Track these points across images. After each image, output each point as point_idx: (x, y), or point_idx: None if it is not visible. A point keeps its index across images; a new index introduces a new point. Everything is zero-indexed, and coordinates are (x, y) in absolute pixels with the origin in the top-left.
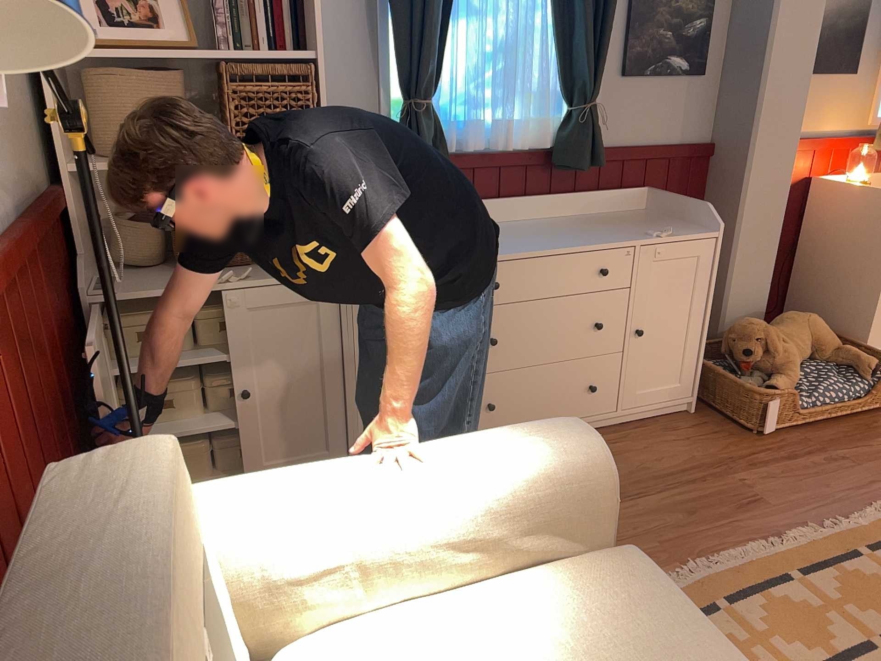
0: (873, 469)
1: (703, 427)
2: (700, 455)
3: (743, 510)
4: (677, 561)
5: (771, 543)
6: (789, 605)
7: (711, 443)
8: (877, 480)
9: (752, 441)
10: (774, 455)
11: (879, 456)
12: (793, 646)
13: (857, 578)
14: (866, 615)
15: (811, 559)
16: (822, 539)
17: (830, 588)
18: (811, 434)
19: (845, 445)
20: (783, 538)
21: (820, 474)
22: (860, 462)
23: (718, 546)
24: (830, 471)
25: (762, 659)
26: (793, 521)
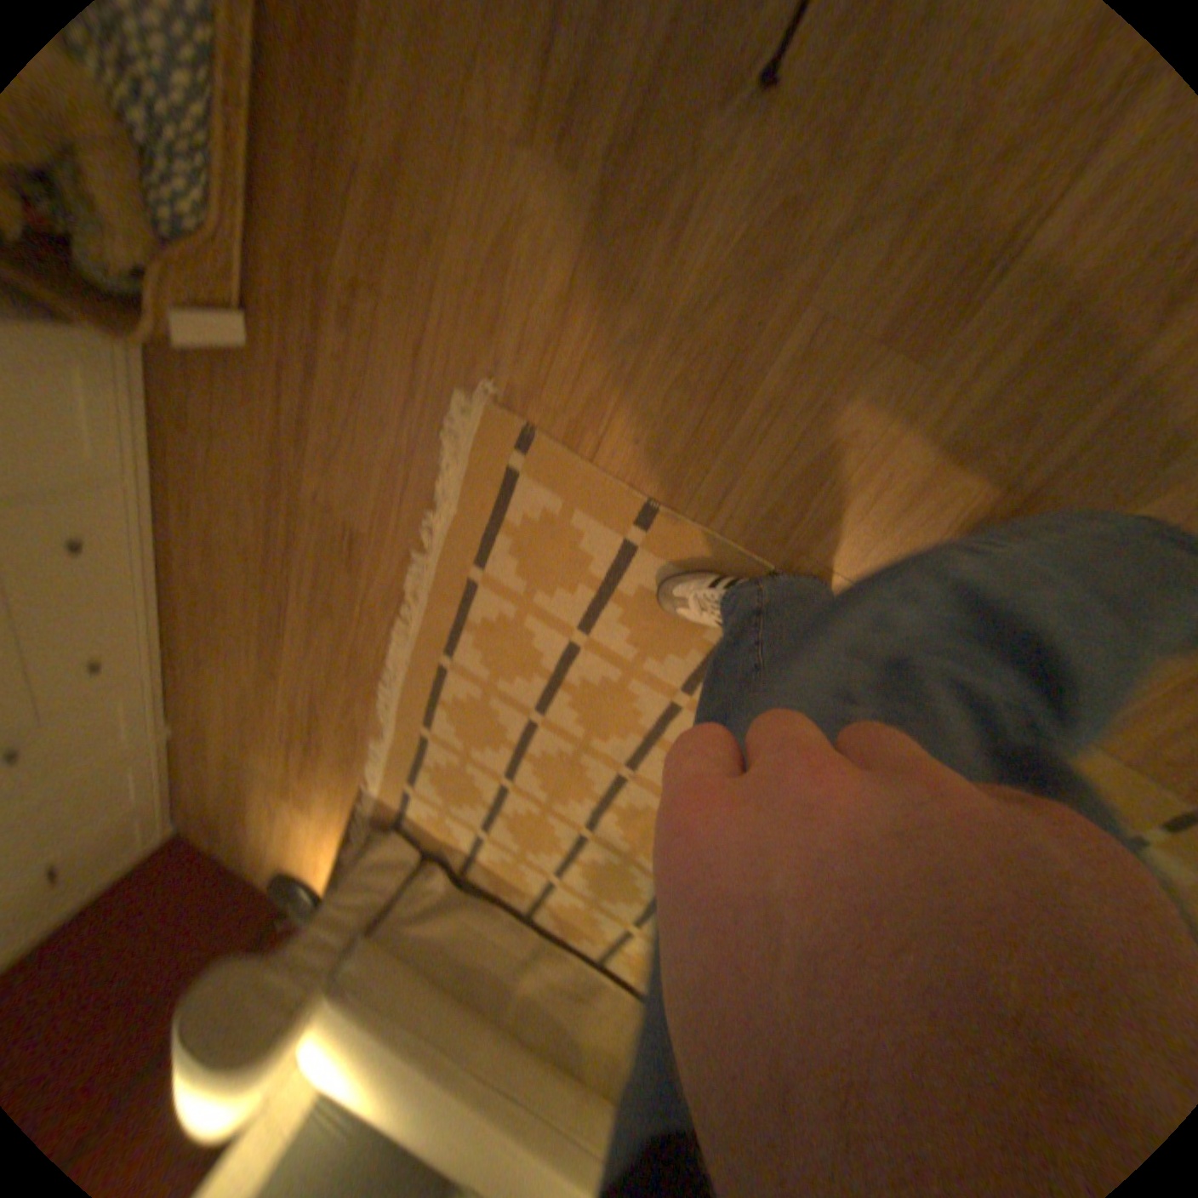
0: (394, 288)
1: (187, 374)
2: (244, 470)
3: (351, 569)
4: (366, 691)
5: (401, 618)
6: (458, 703)
7: (226, 418)
8: (413, 332)
9: (246, 358)
10: (288, 381)
11: (378, 208)
12: (483, 749)
13: (484, 629)
14: (511, 682)
15: (441, 623)
16: (431, 578)
17: (473, 660)
18: (273, 226)
19: (323, 217)
20: (405, 601)
21: (354, 390)
22: (369, 276)
23: (375, 651)
24: (358, 364)
25: (473, 772)
26: (394, 554)
